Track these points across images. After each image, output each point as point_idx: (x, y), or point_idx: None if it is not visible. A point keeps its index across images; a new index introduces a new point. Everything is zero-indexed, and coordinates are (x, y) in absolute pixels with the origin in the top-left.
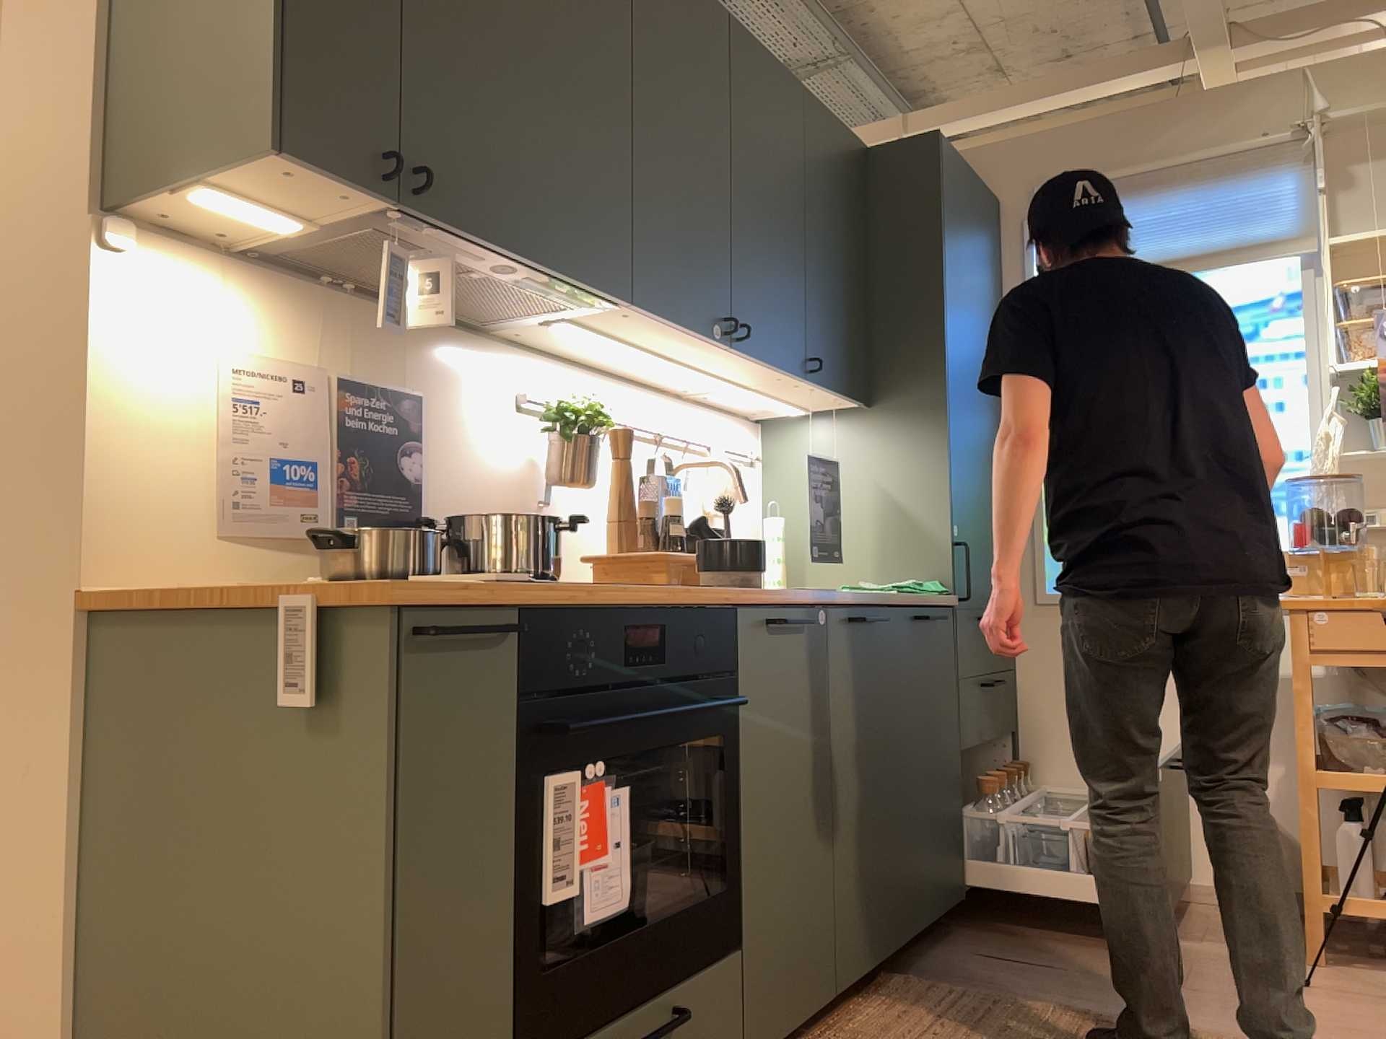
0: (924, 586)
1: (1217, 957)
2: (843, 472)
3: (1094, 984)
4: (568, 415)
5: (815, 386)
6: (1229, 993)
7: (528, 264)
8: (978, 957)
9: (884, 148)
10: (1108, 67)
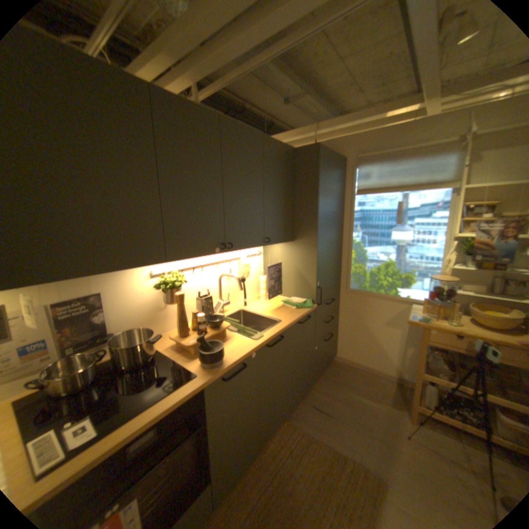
0: (305, 304)
1: (383, 416)
2: (284, 260)
3: (342, 432)
4: (162, 287)
5: (269, 244)
6: (382, 442)
7: (97, 273)
8: (312, 409)
9: (300, 148)
10: (391, 104)
